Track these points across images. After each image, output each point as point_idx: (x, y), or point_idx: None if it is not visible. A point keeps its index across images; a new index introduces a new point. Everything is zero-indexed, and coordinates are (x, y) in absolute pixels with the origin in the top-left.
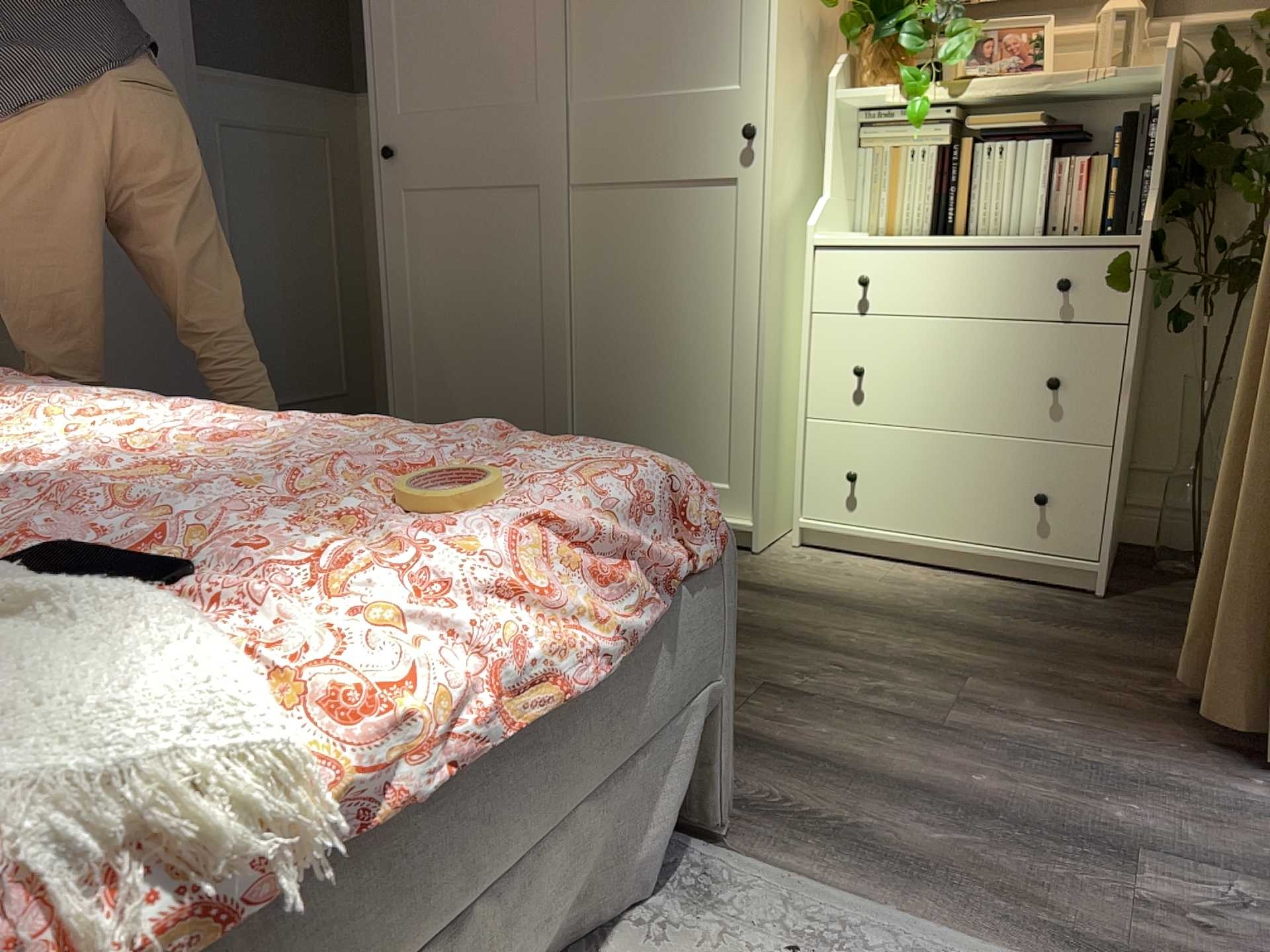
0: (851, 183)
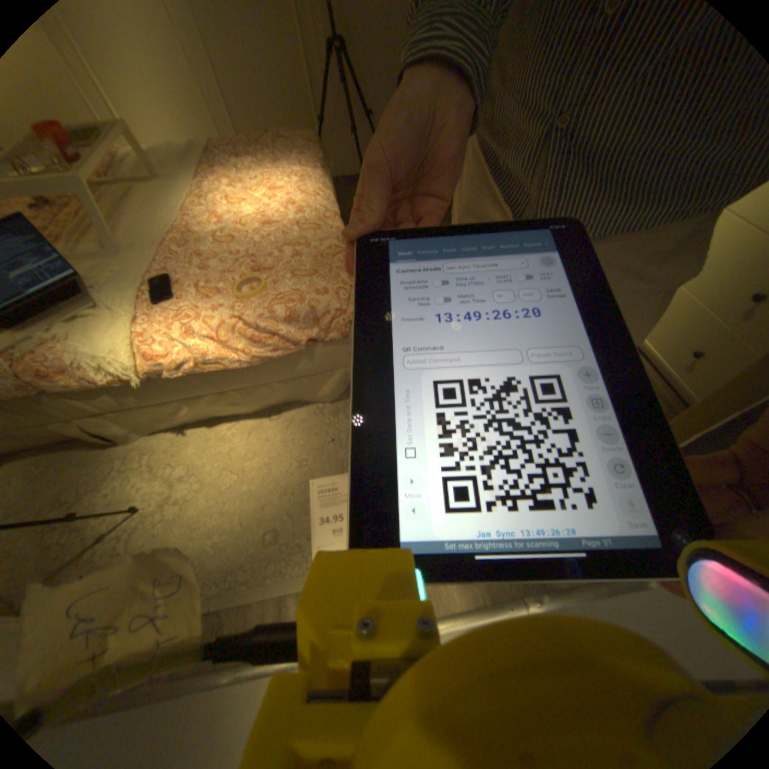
0: None
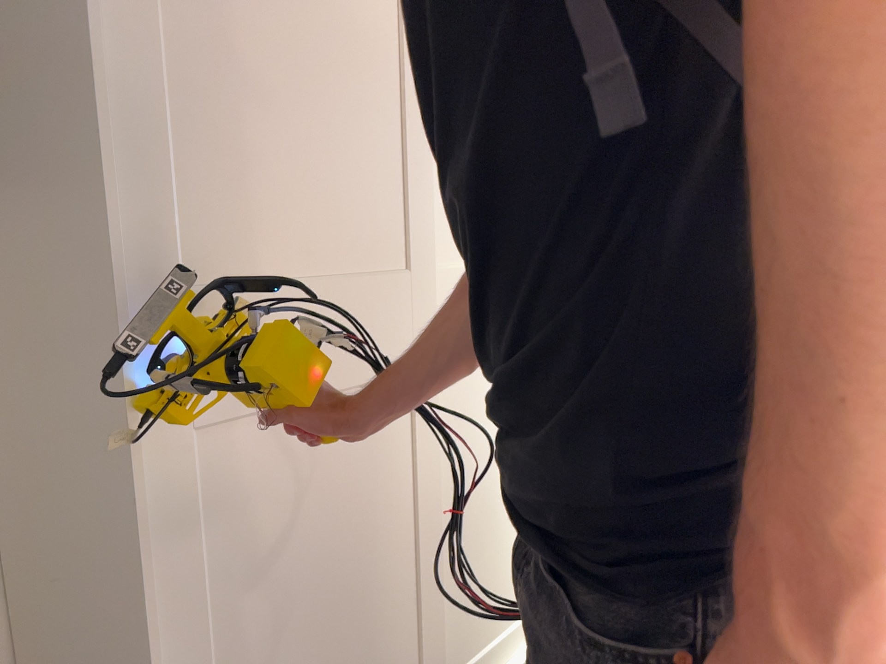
0: None
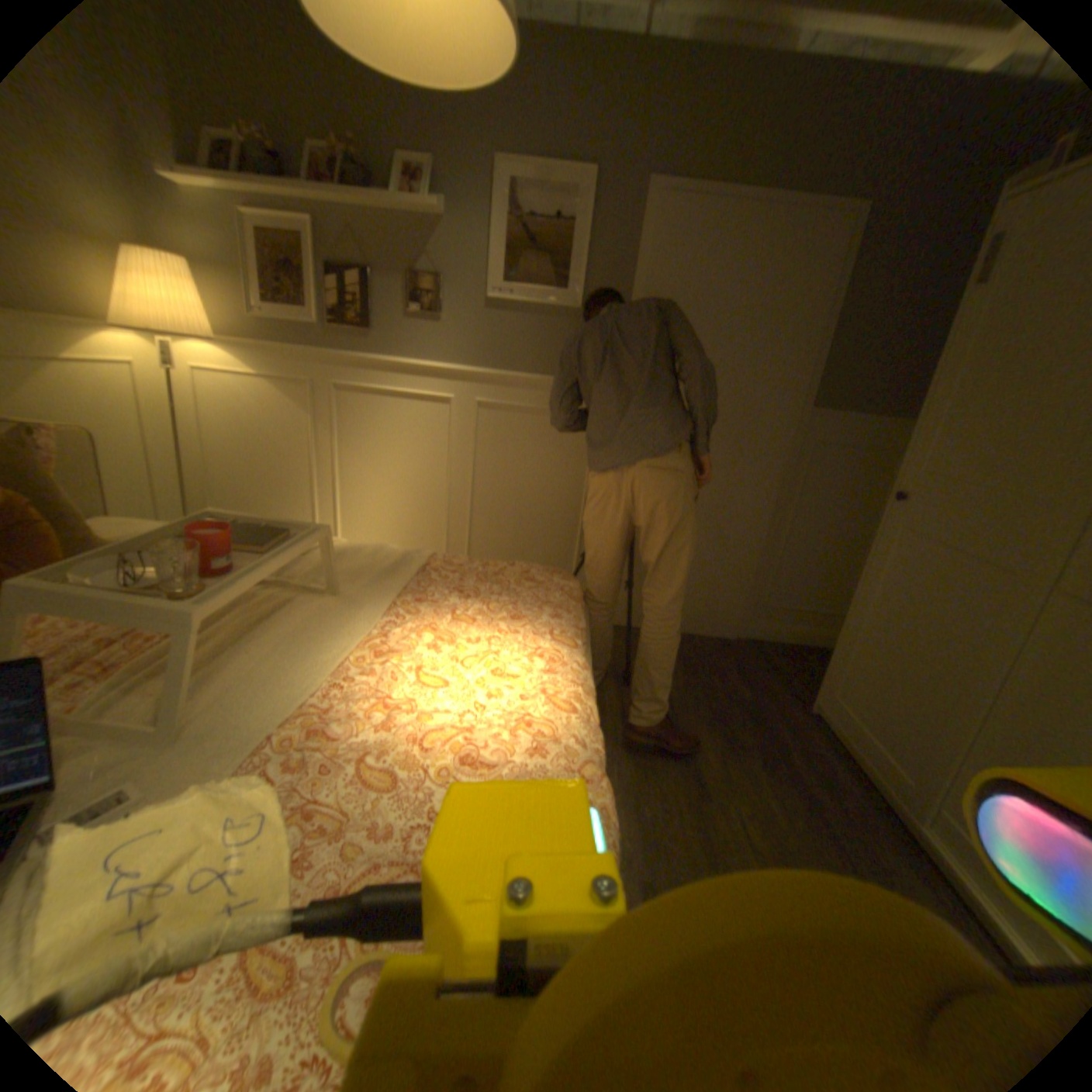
0: None
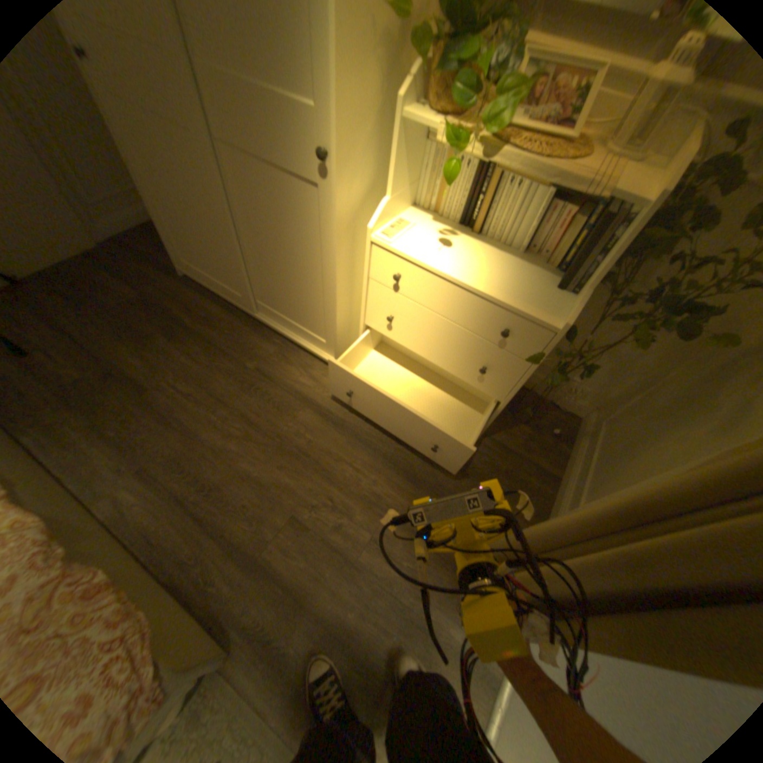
0: (417, 168)
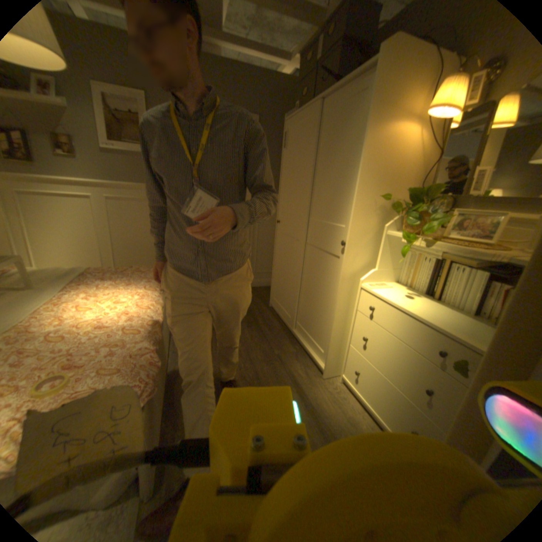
0: (399, 262)
